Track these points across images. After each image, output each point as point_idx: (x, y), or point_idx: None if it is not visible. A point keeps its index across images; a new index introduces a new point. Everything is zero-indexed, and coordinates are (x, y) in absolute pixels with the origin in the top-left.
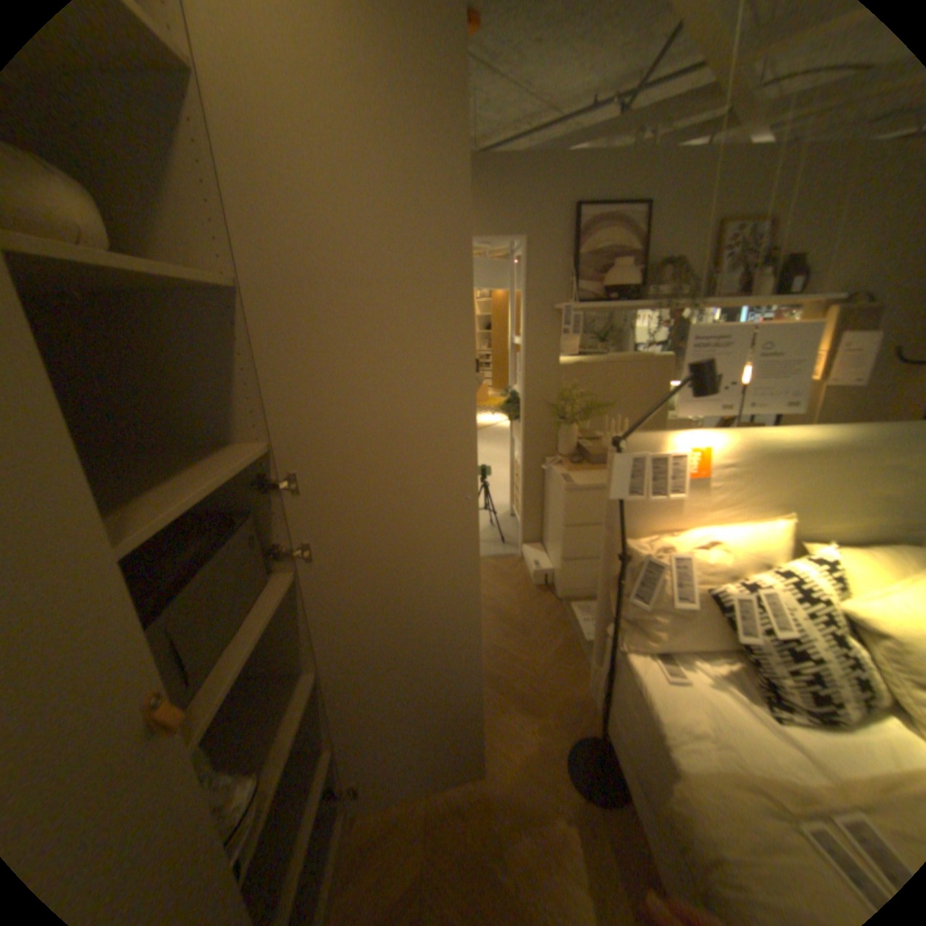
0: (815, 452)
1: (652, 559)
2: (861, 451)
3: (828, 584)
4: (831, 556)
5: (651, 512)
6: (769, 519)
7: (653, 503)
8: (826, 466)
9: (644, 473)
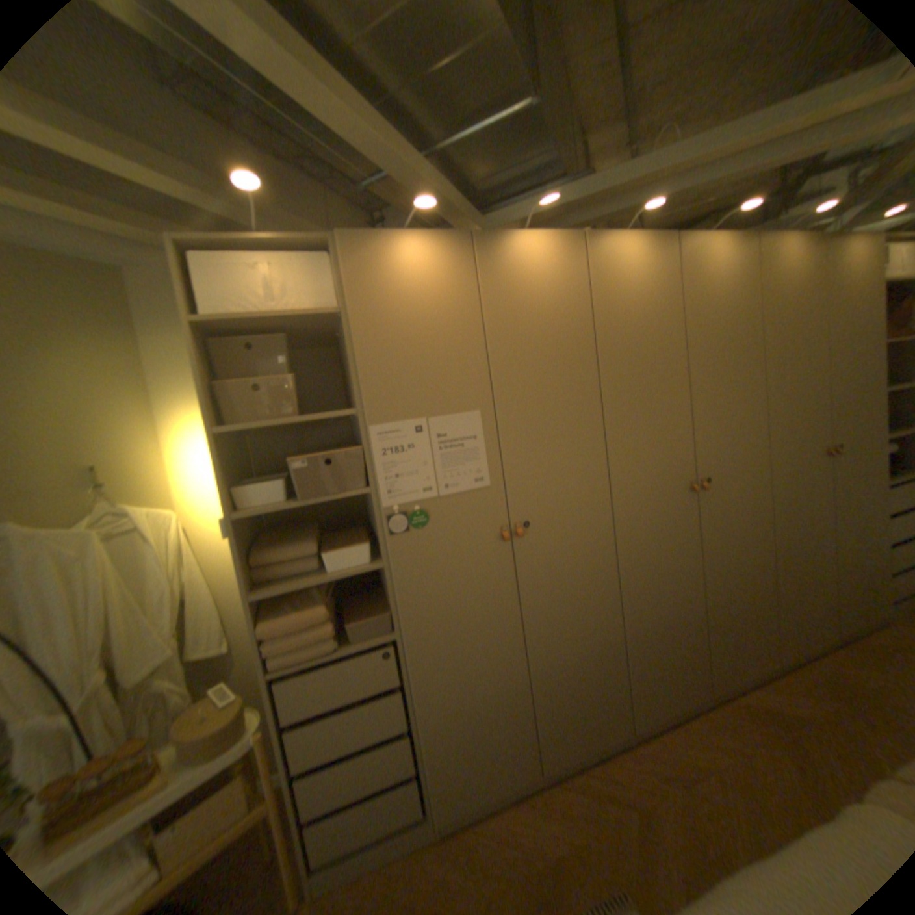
0: None
1: None
2: None
3: None
4: None
5: None
6: None
7: None
8: None
9: None
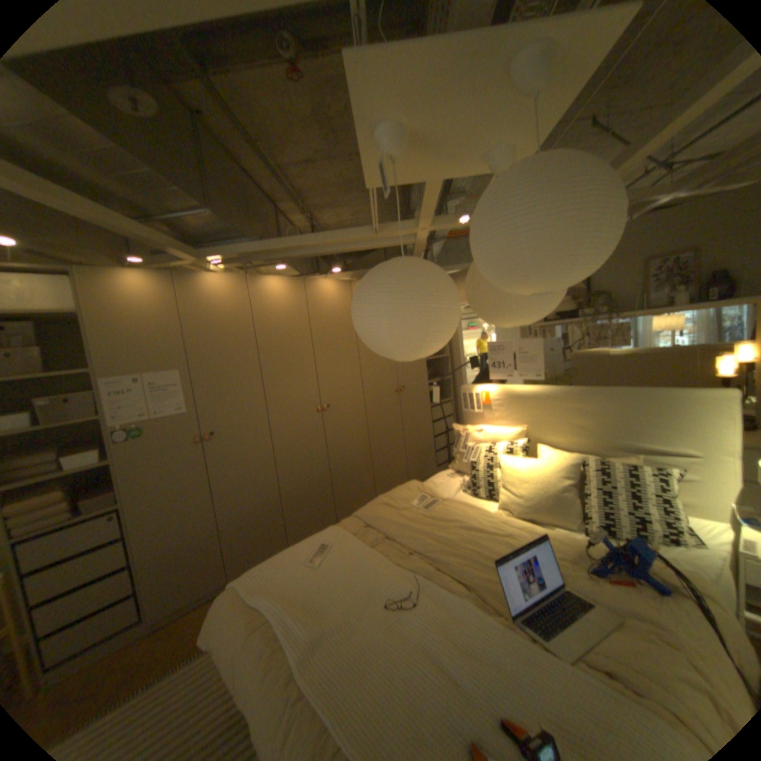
0: (531, 397)
1: (459, 433)
2: (553, 398)
3: (501, 449)
4: (517, 442)
5: (473, 418)
6: (518, 428)
7: (473, 414)
8: (538, 405)
9: (466, 400)
